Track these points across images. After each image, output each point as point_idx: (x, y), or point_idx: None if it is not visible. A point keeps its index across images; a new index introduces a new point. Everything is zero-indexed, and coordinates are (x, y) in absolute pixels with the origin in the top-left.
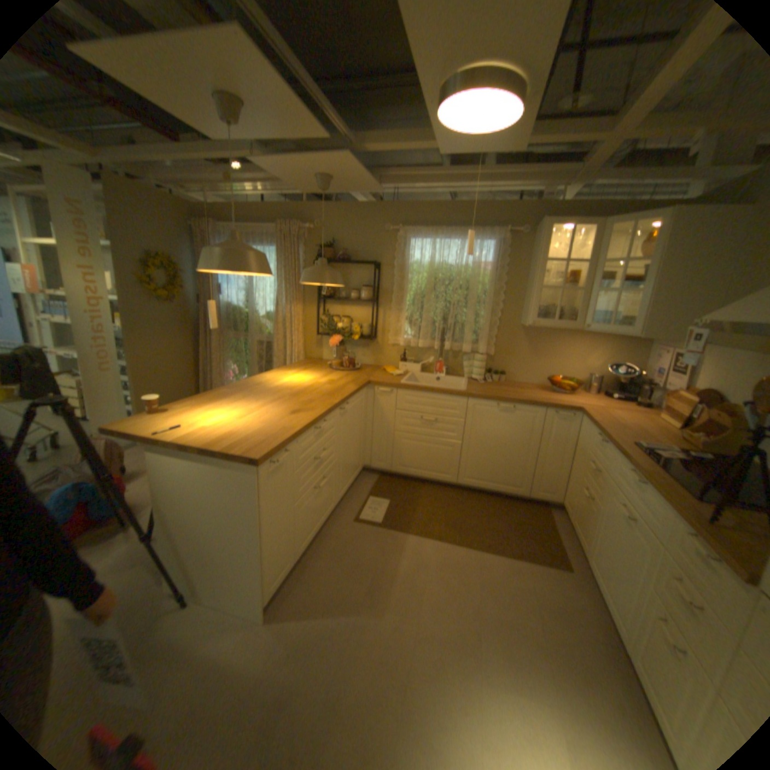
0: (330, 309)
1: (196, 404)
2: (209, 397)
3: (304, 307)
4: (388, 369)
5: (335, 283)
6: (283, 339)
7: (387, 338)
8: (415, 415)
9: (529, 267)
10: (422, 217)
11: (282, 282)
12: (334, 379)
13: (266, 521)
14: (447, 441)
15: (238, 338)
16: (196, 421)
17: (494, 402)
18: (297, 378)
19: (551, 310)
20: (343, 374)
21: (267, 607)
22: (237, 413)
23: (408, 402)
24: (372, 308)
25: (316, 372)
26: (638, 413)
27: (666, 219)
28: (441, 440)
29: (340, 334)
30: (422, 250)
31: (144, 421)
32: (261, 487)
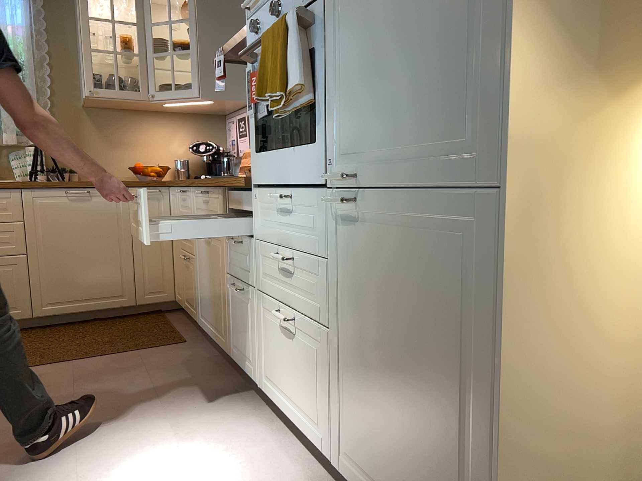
0: None
1: None
2: None
3: None
4: None
5: None
6: None
7: None
8: None
9: (76, 36)
10: None
11: None
12: None
13: None
14: (2, 260)
15: None
16: None
17: (61, 190)
18: None
19: (110, 80)
20: None
21: None
22: None
23: None
24: None
25: None
26: None
27: None
28: None
29: None
30: None
31: None
32: None
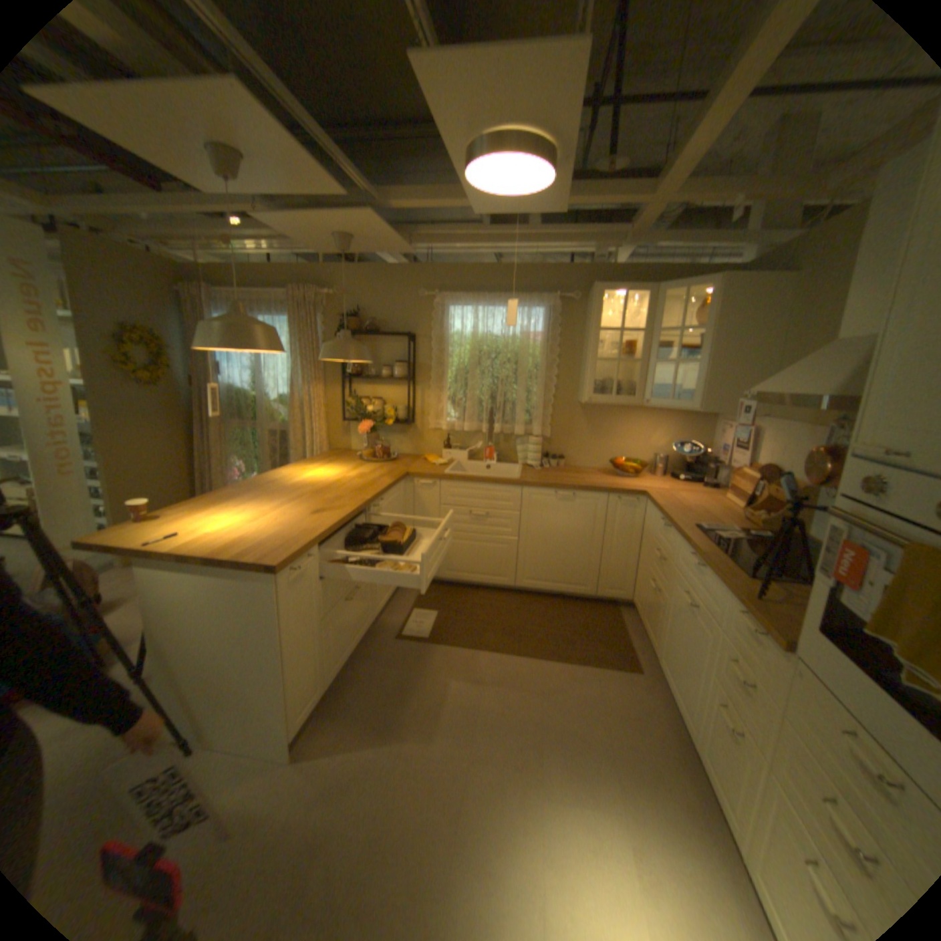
0: (358, 390)
1: (194, 509)
2: (211, 500)
3: (325, 389)
4: (430, 458)
5: (361, 359)
6: (301, 428)
7: (427, 423)
8: (462, 510)
9: (583, 337)
10: (461, 282)
11: (297, 359)
12: (365, 473)
13: (288, 640)
14: (501, 539)
15: (243, 428)
16: (197, 528)
17: (551, 490)
18: (321, 473)
19: (608, 384)
20: (376, 467)
21: (293, 745)
22: (247, 517)
23: (454, 496)
24: (408, 388)
25: (343, 466)
26: (703, 495)
27: (718, 286)
28: (494, 538)
29: (371, 419)
30: (462, 319)
31: (129, 531)
32: (281, 599)
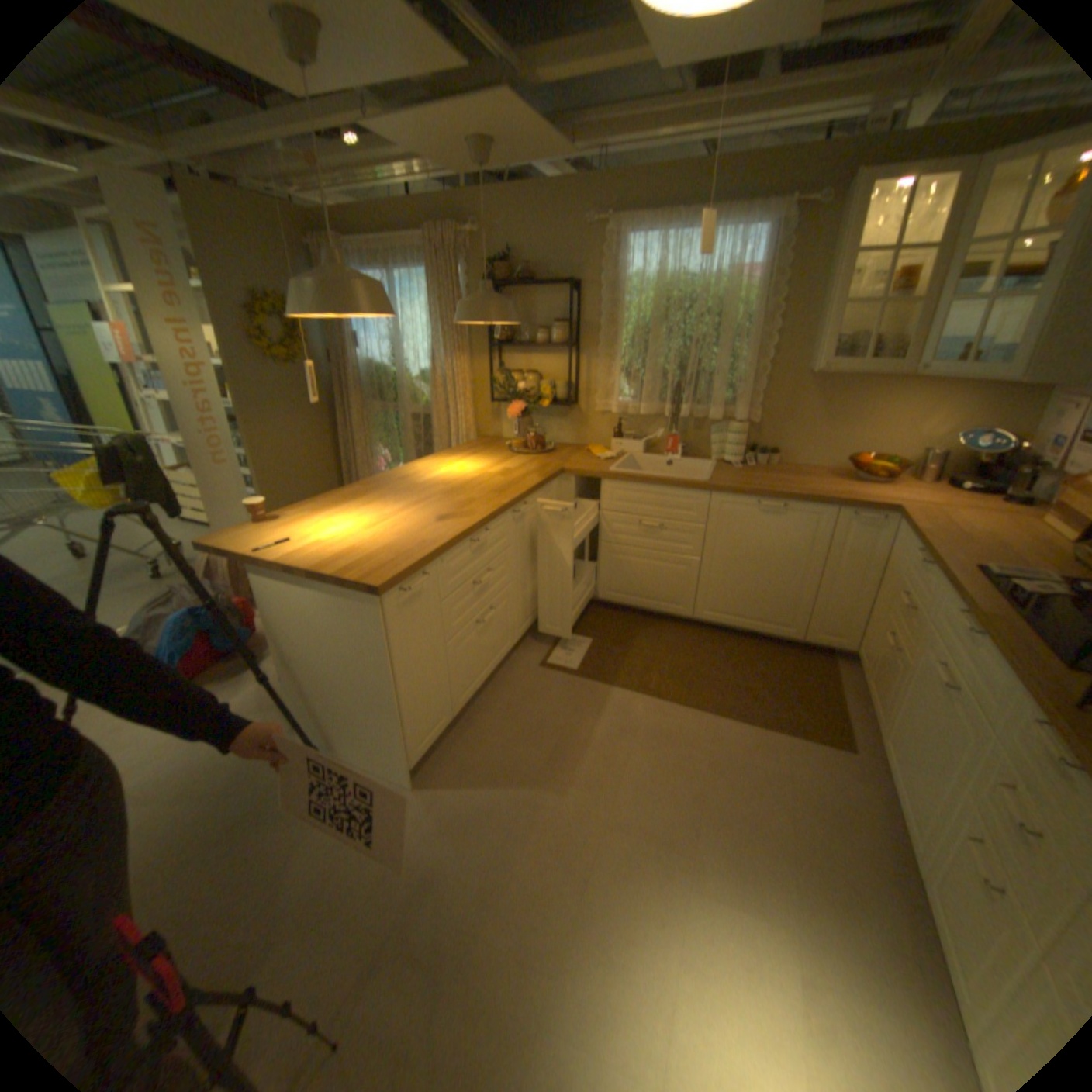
0: (509, 362)
1: (315, 510)
2: (334, 499)
3: (471, 361)
4: (594, 450)
5: (504, 320)
6: (446, 411)
7: (594, 403)
8: (630, 519)
9: (829, 266)
10: (646, 194)
11: (437, 323)
12: (511, 468)
13: (401, 667)
14: (678, 558)
15: (386, 411)
16: (311, 533)
17: (753, 499)
18: (459, 468)
19: (861, 341)
20: (526, 460)
21: (417, 770)
22: (365, 522)
23: (620, 500)
24: (569, 357)
25: (488, 459)
26: (1001, 515)
27: None
28: (669, 556)
29: (524, 399)
30: (644, 252)
31: (246, 533)
32: (389, 623)
